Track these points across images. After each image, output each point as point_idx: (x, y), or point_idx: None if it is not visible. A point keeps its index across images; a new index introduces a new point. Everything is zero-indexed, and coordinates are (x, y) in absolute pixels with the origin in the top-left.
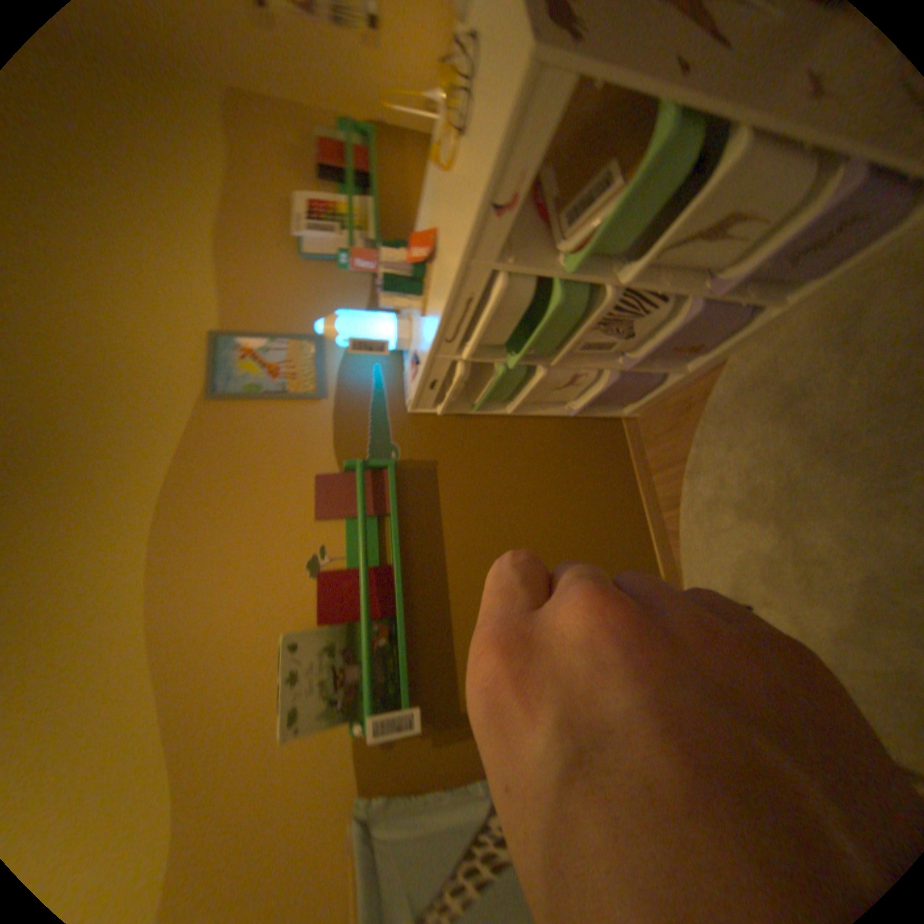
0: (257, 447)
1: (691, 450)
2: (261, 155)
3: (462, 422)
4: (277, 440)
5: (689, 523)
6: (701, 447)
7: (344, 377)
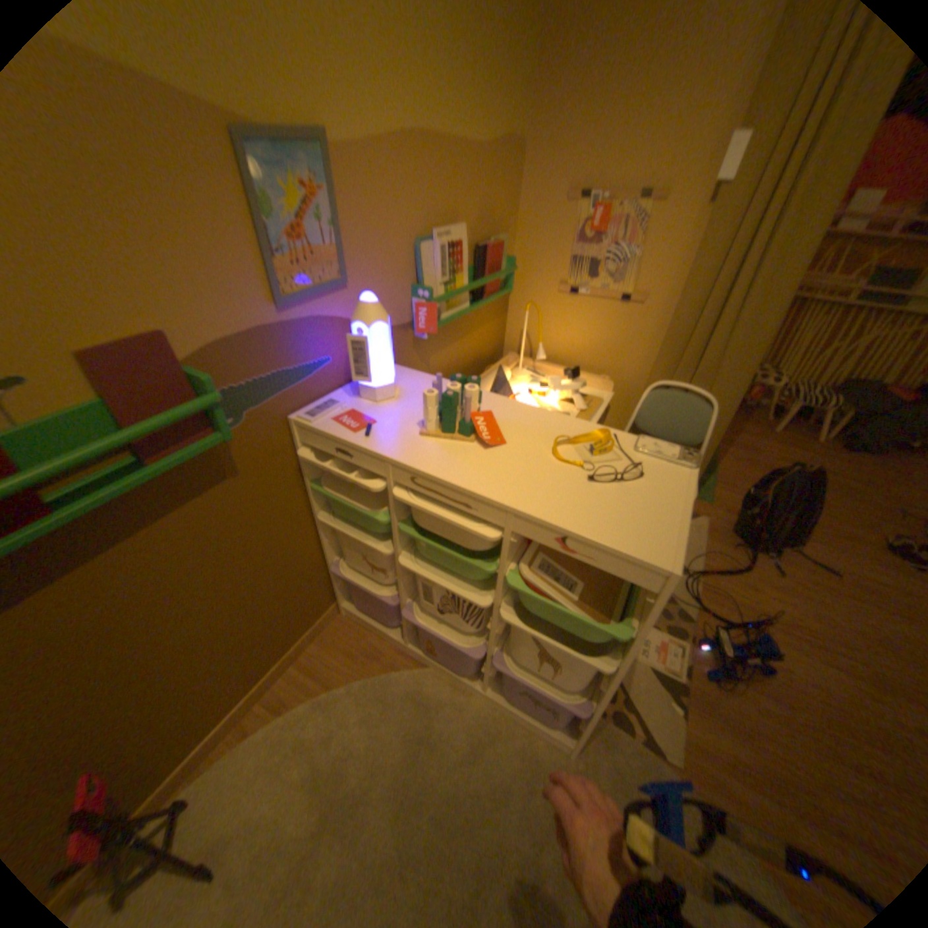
0: (167, 216)
1: (338, 684)
2: (486, 175)
3: (292, 472)
4: (192, 248)
5: (264, 736)
6: (347, 693)
7: (306, 321)
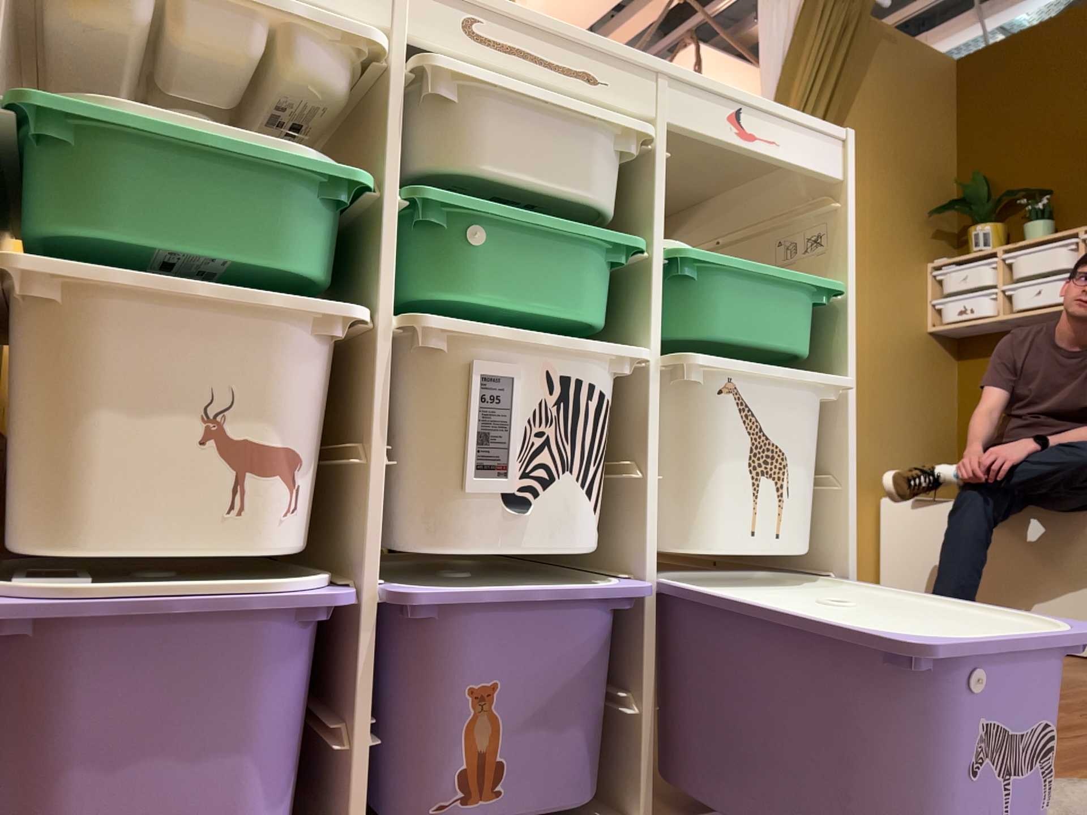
0: None
1: None
2: None
3: None
4: None
5: None
6: None
7: None
